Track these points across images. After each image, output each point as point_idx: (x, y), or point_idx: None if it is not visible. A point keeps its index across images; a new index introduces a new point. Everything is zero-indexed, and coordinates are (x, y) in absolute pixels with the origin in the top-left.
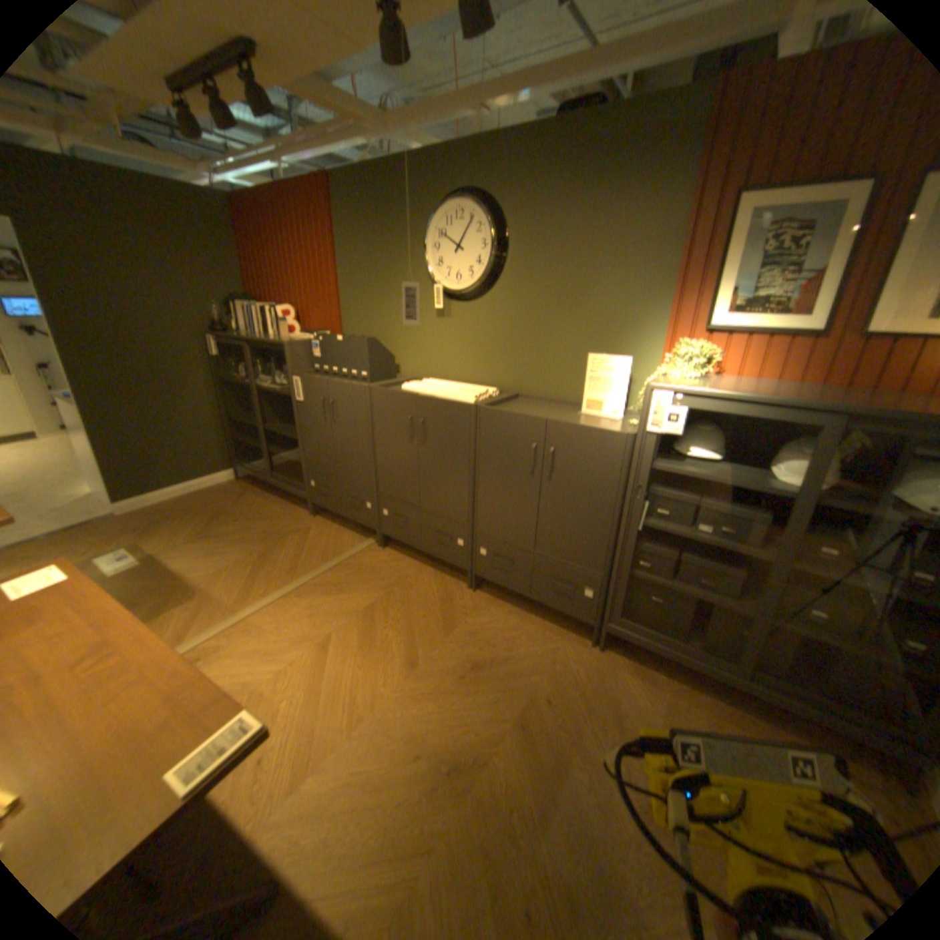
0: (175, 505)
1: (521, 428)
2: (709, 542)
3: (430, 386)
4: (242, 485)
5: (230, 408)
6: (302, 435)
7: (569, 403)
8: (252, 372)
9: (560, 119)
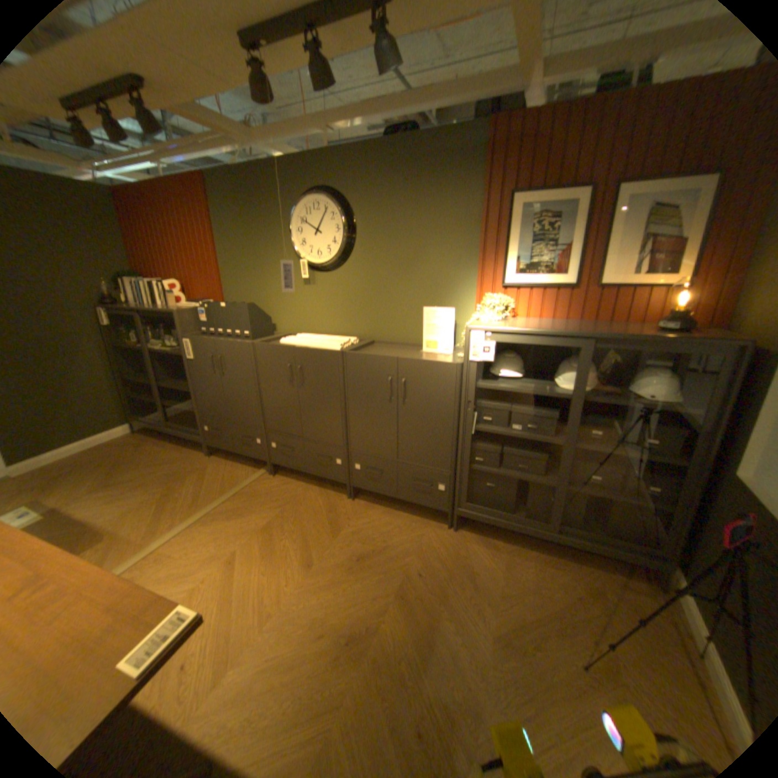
0: (73, 461)
1: (379, 366)
2: (520, 436)
3: (303, 338)
4: (137, 437)
5: (123, 369)
6: (194, 387)
7: (412, 344)
8: (142, 337)
9: (386, 138)
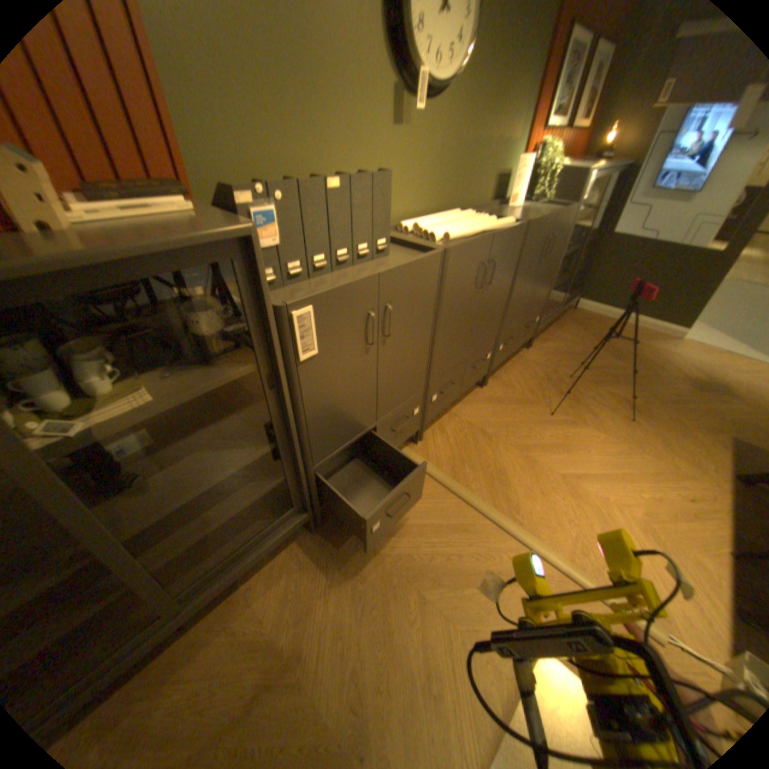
0: None
1: (546, 227)
2: (569, 253)
3: (445, 224)
4: None
5: None
6: (306, 423)
7: (490, 204)
8: None
9: None
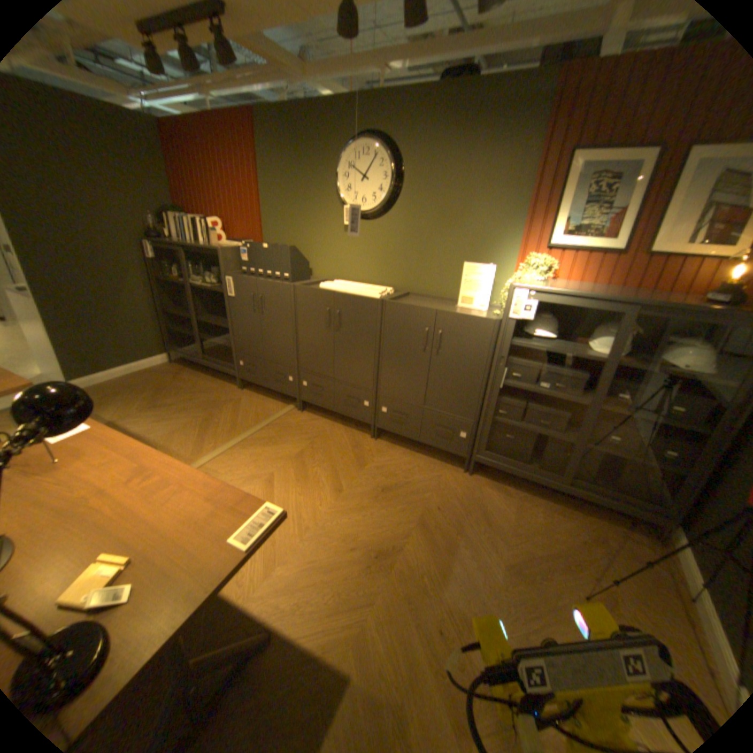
0: (121, 383)
1: (417, 316)
2: (548, 393)
3: (341, 285)
4: (175, 366)
5: (164, 302)
6: (233, 324)
7: (447, 299)
8: (183, 272)
9: (447, 82)
